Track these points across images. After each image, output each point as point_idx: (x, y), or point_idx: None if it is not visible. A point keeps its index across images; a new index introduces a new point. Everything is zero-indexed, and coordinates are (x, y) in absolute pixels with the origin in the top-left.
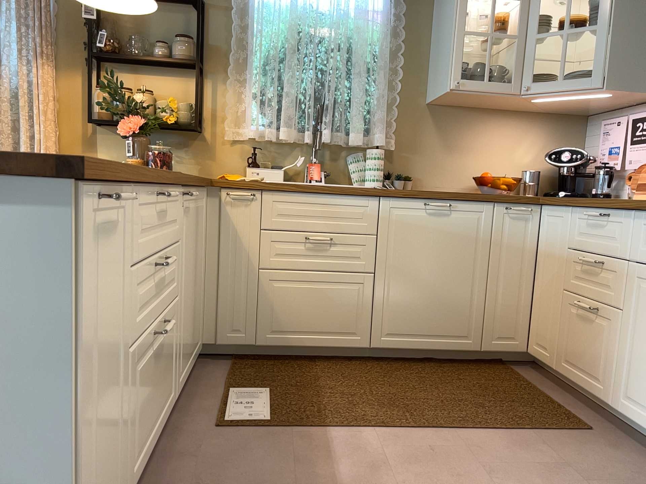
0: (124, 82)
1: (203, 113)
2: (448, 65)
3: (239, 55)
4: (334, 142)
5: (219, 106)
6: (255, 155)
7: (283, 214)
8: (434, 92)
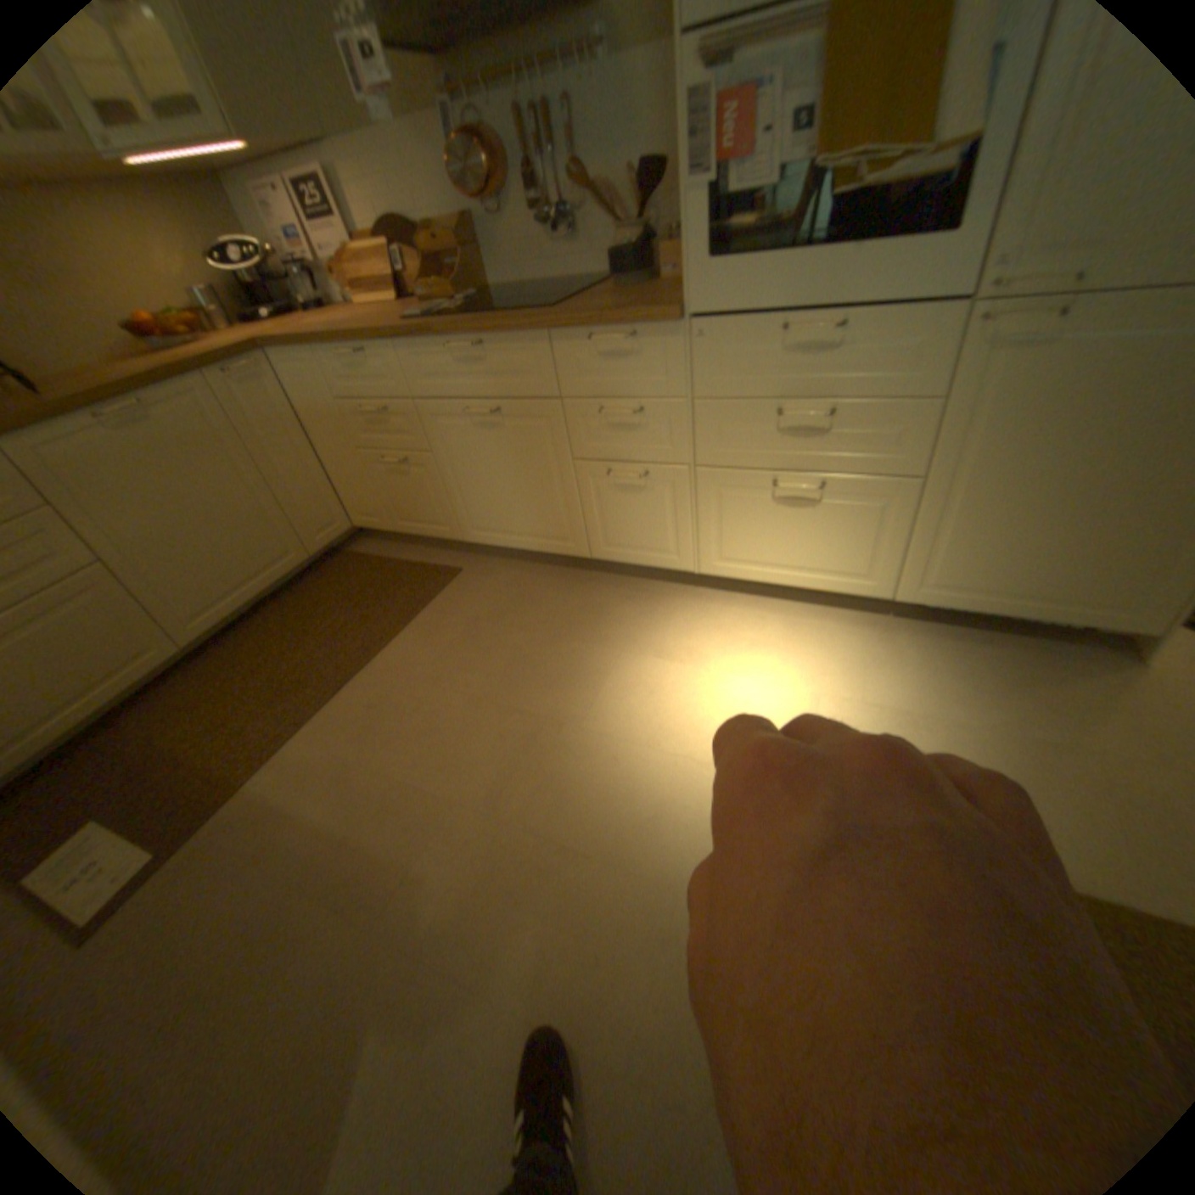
0: None
1: None
2: None
3: None
4: None
5: None
6: None
7: None
8: None
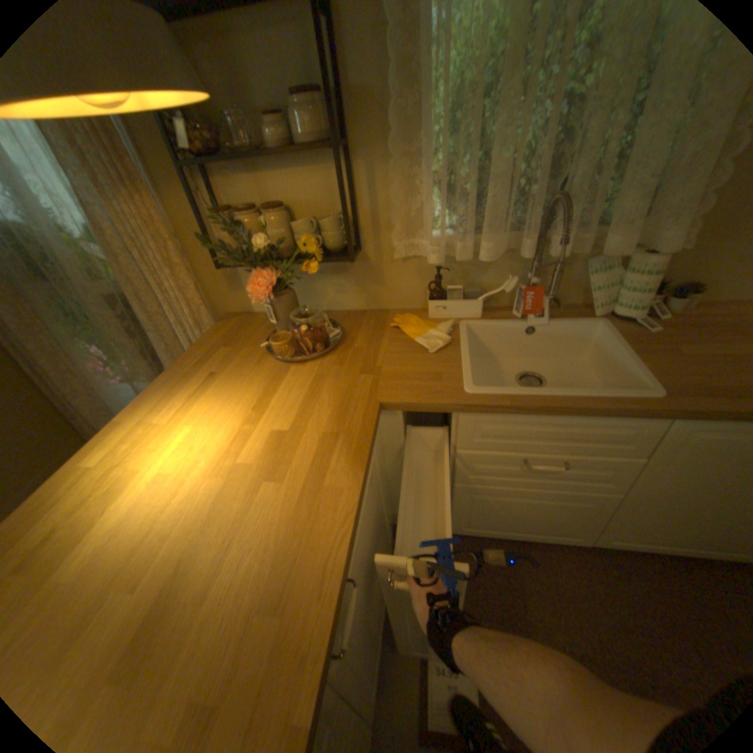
0: (240, 187)
1: (357, 220)
2: None
3: (405, 98)
4: (575, 249)
5: (380, 203)
6: (439, 280)
7: (493, 435)
8: None
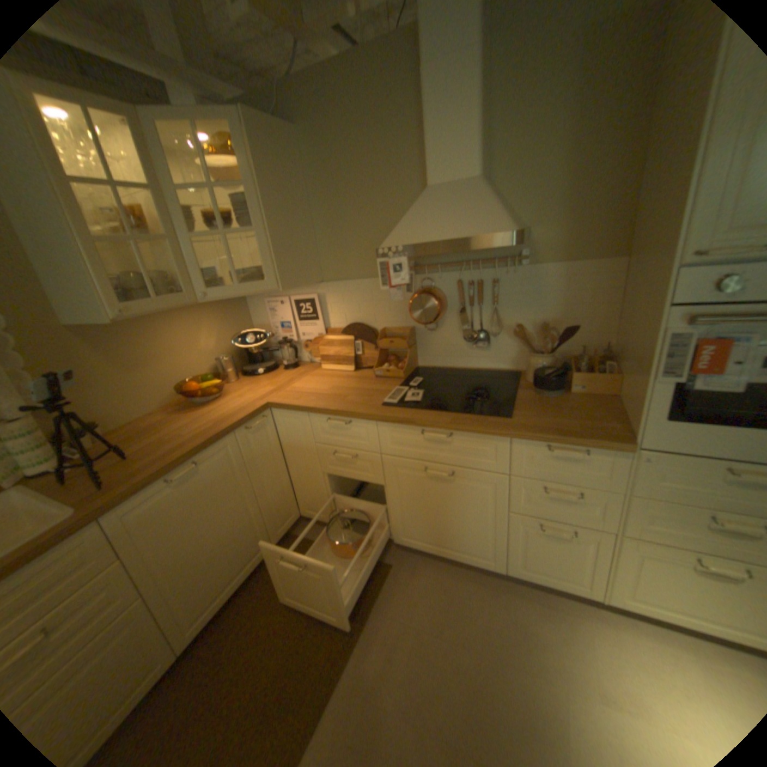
0: None
1: None
2: (88, 288)
3: None
4: None
5: None
6: None
7: None
8: (70, 315)
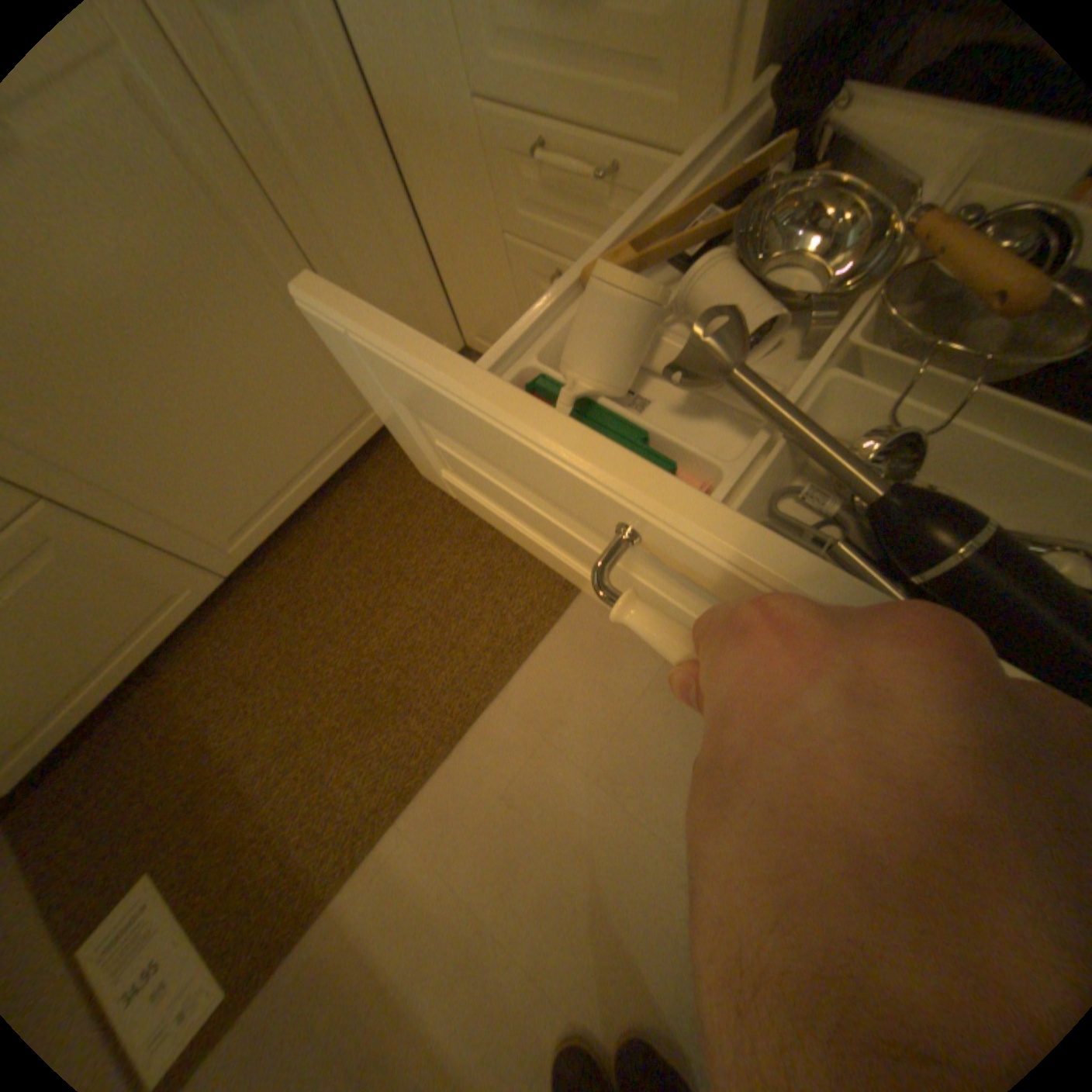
0: None
1: None
2: None
3: None
4: None
5: None
6: None
7: None
8: None
